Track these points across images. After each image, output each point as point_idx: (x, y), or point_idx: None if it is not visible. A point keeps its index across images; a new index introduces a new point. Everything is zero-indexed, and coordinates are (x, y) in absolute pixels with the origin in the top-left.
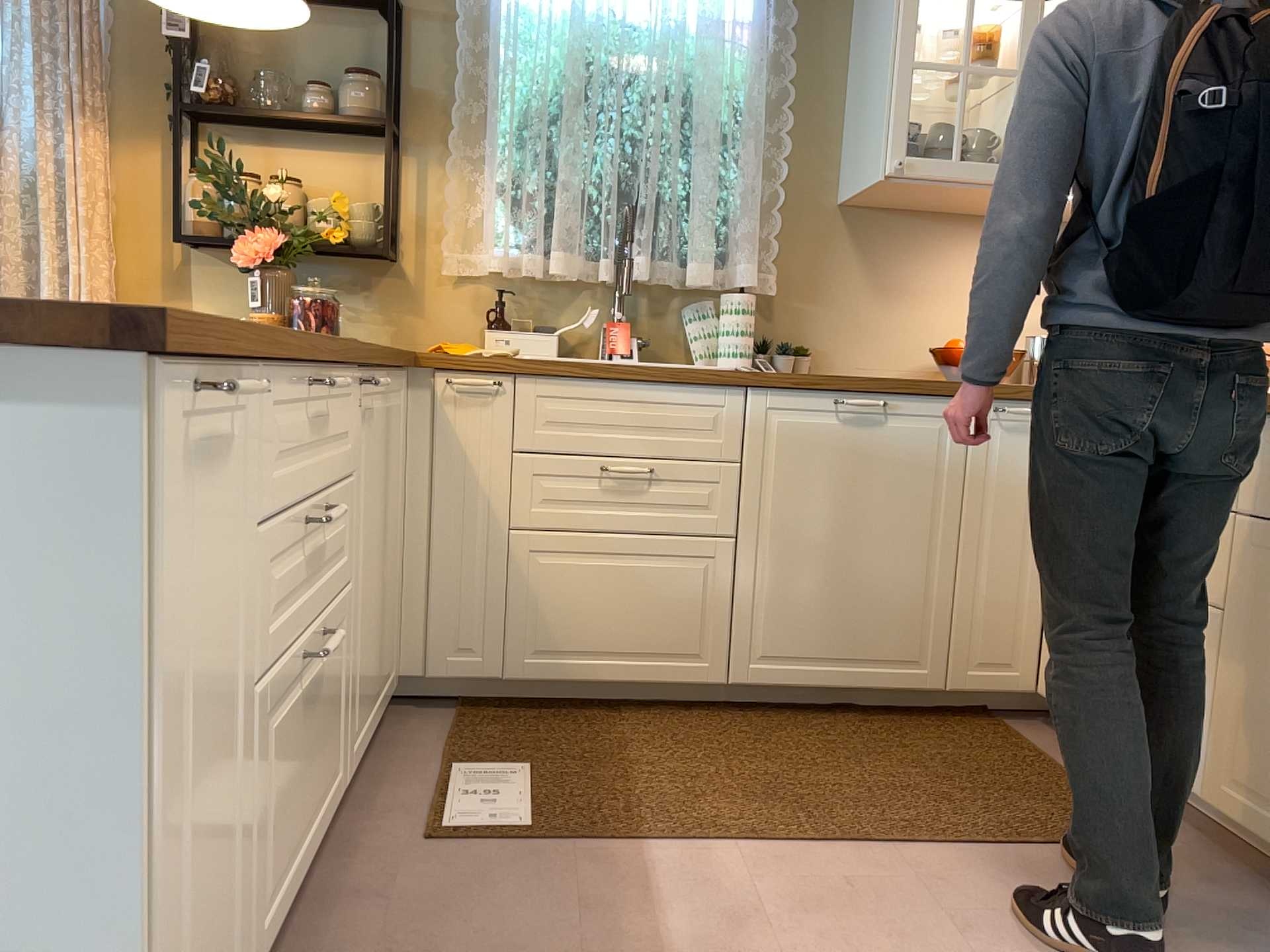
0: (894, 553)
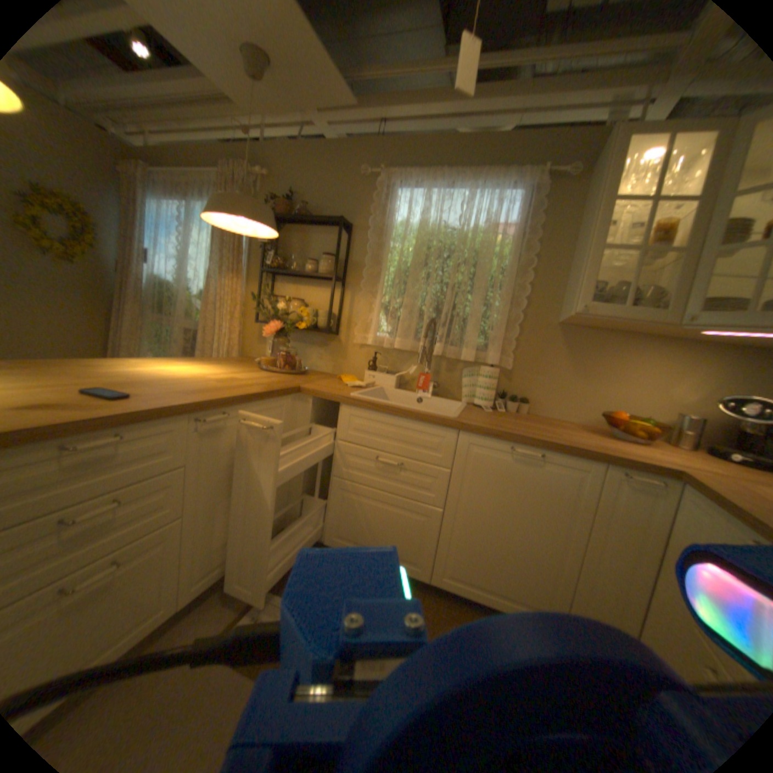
0: (538, 545)
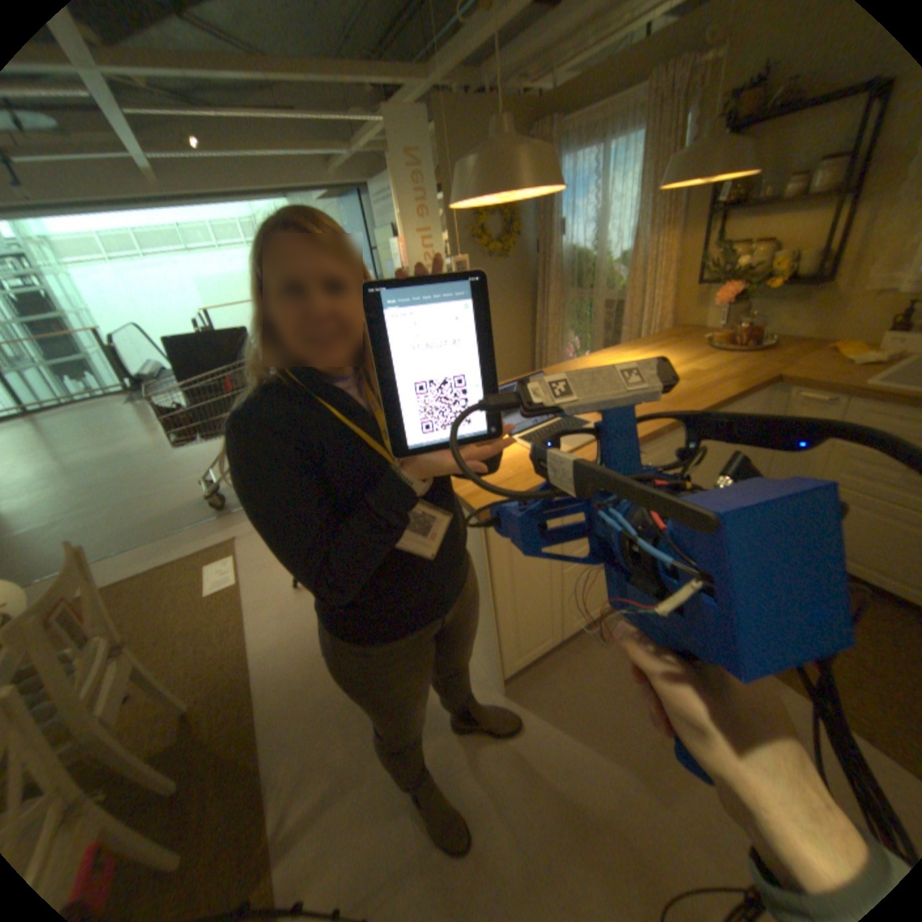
0: None
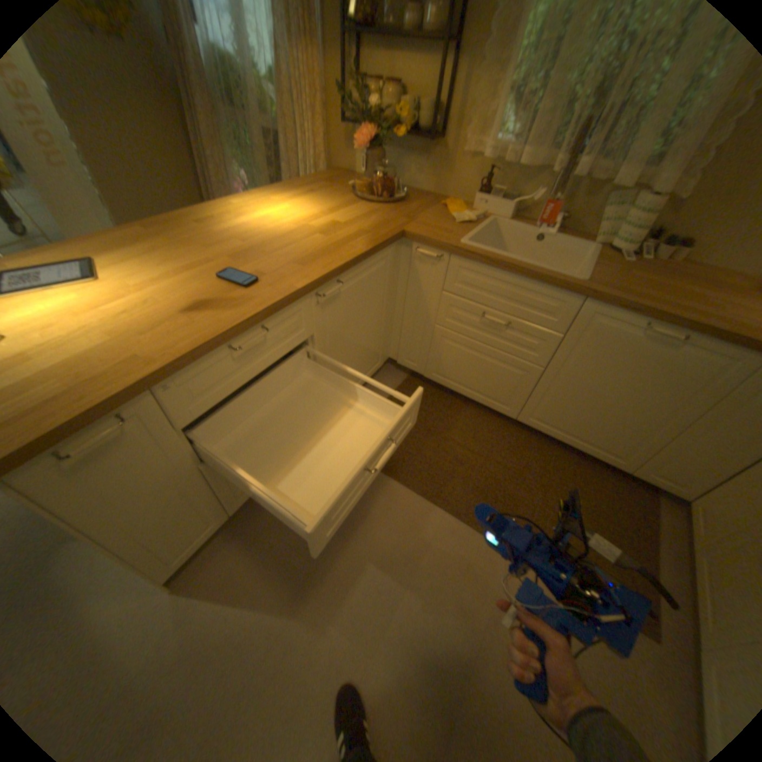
0: (639, 412)
